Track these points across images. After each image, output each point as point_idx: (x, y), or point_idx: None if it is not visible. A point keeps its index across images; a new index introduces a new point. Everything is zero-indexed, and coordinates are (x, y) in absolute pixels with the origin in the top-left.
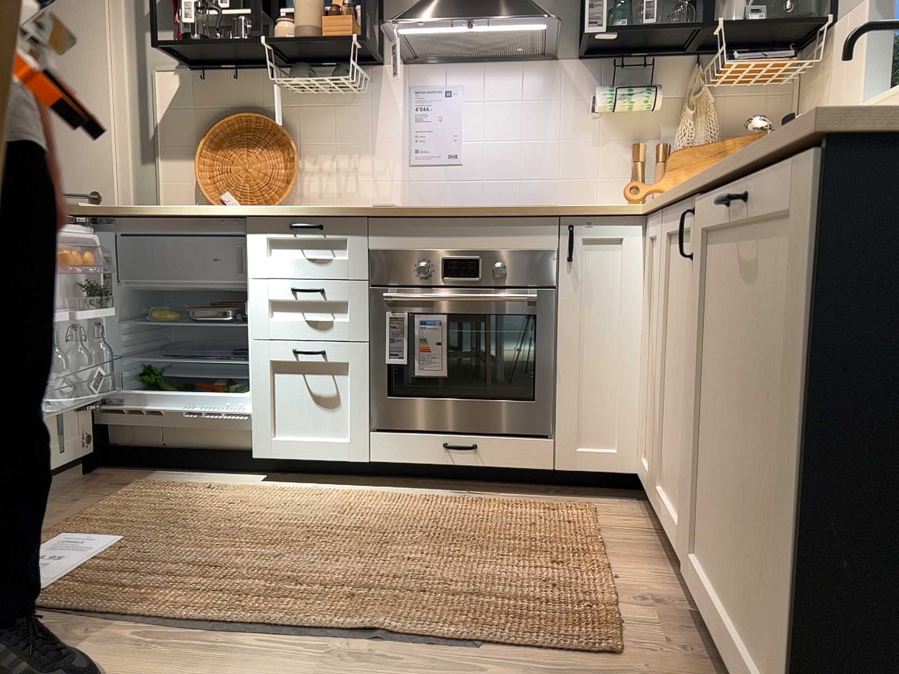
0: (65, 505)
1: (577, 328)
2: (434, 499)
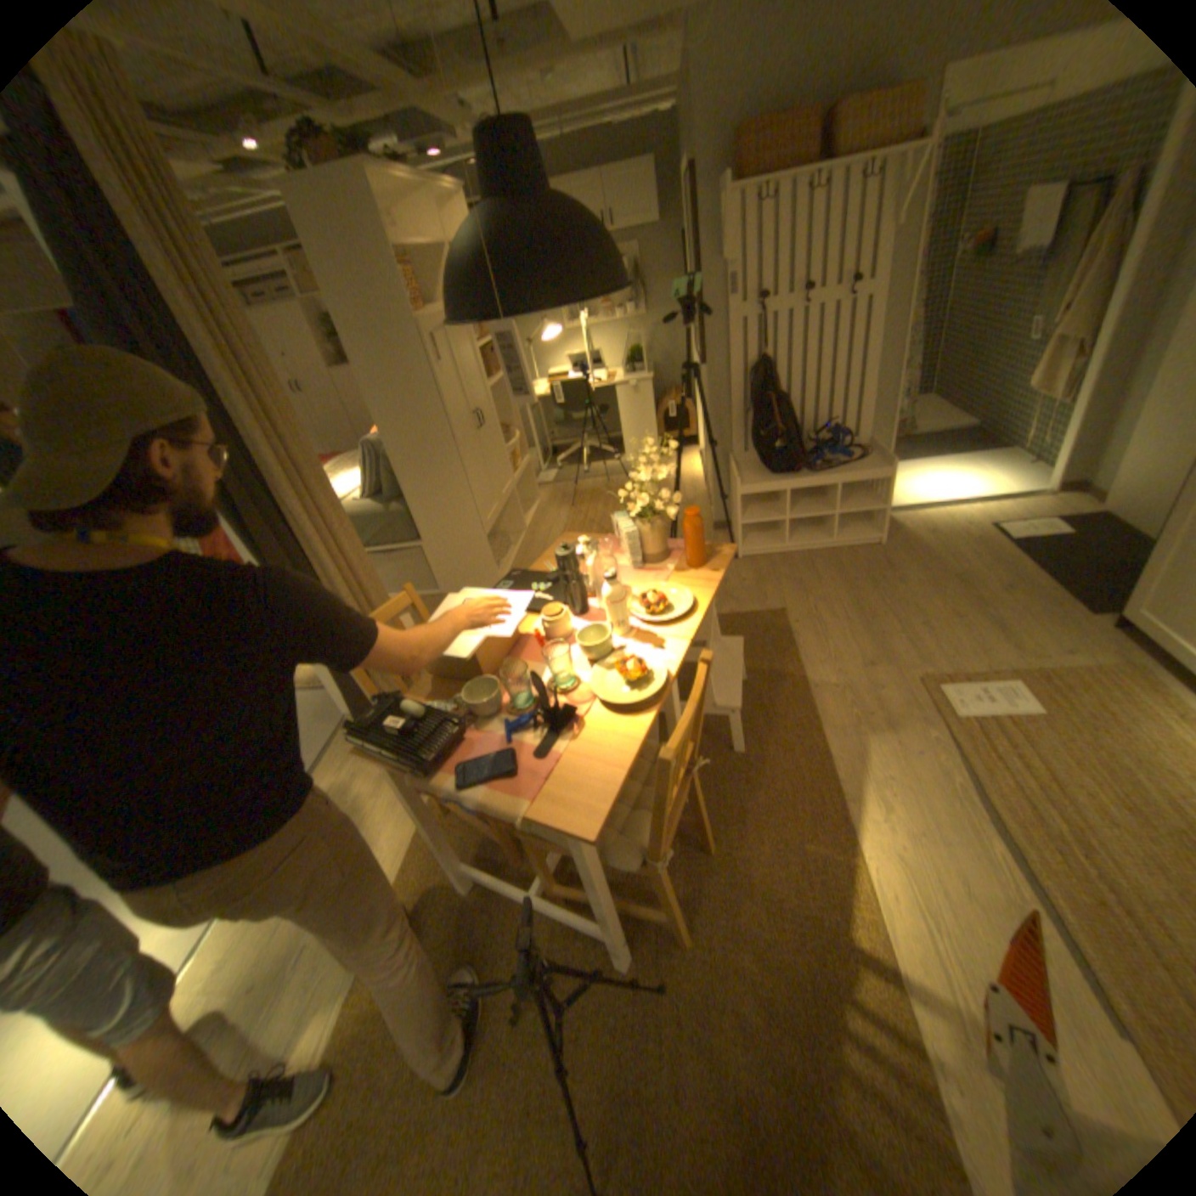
0: (1062, 650)
1: None
2: None
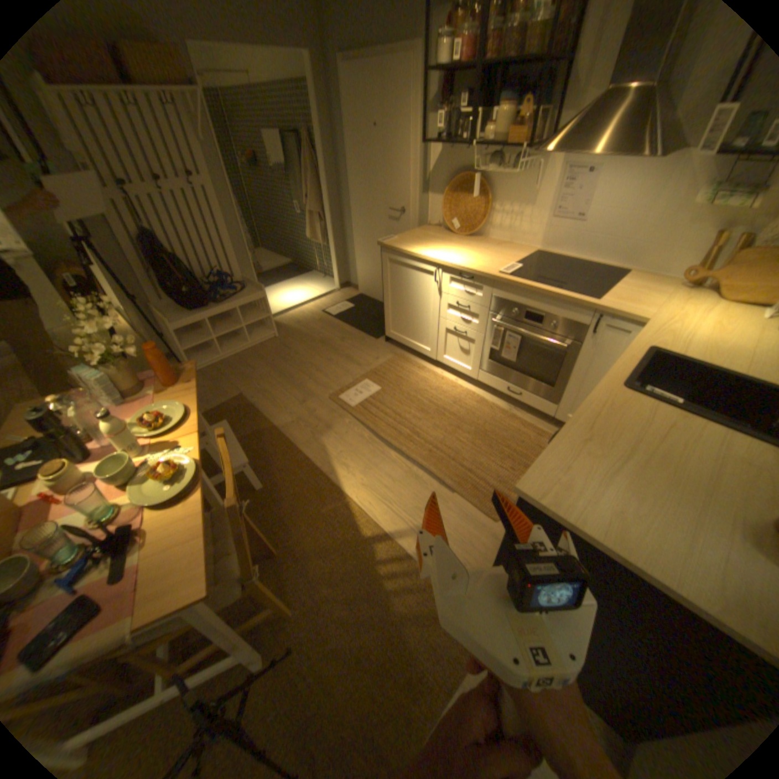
0: (373, 359)
1: (595, 357)
2: (494, 406)
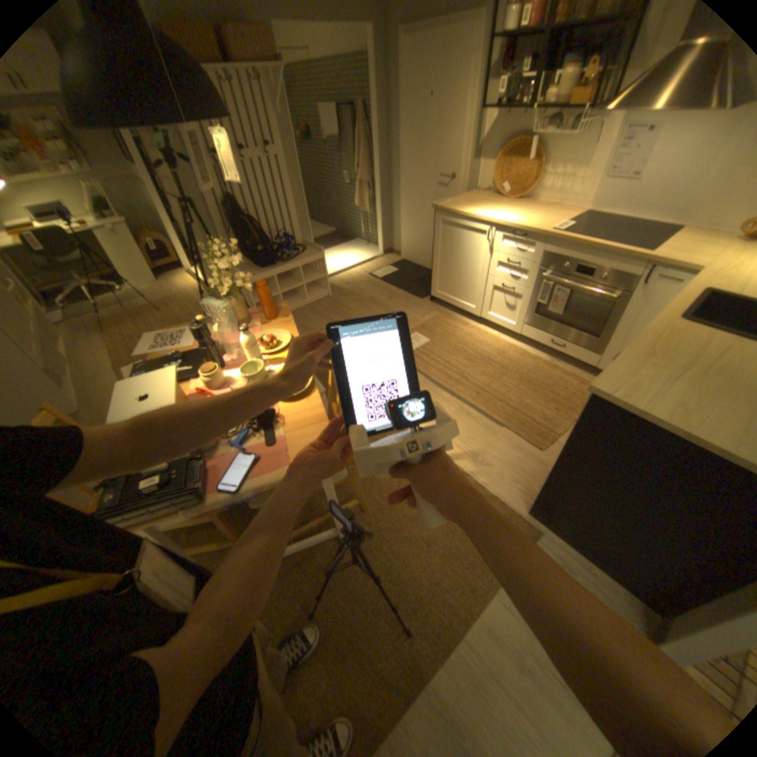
0: (420, 316)
1: (642, 309)
2: (537, 358)
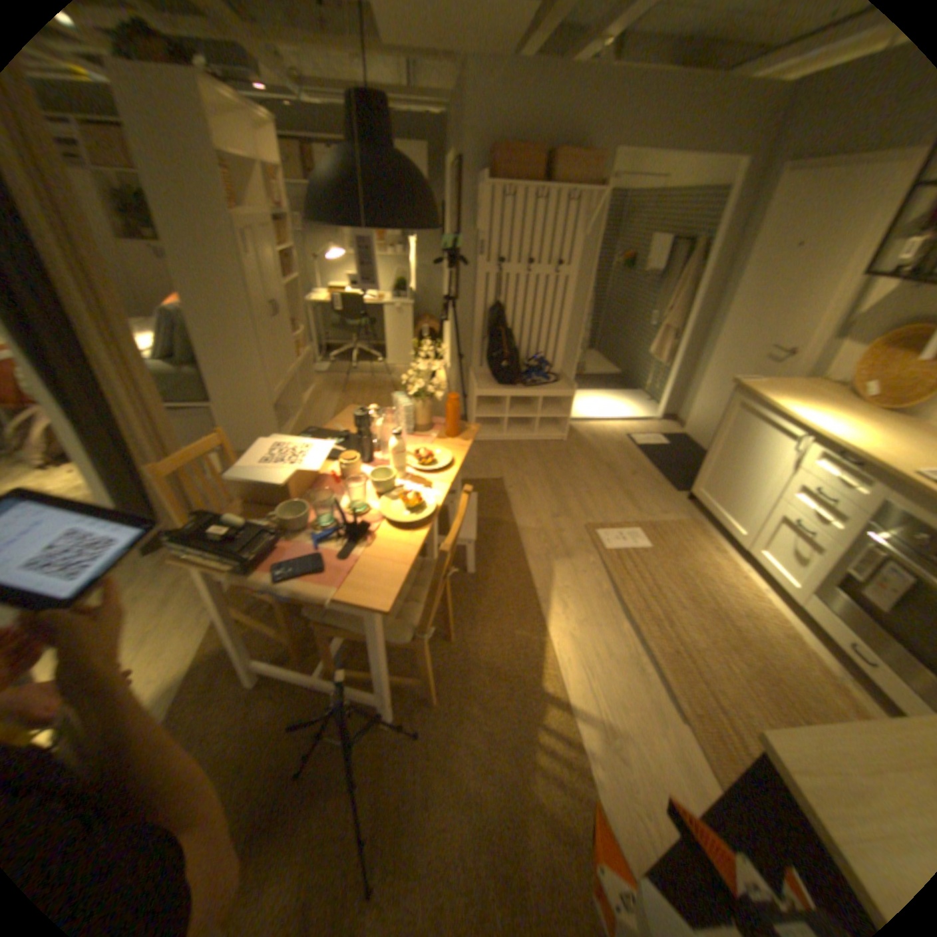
0: (661, 511)
1: None
2: (816, 659)
